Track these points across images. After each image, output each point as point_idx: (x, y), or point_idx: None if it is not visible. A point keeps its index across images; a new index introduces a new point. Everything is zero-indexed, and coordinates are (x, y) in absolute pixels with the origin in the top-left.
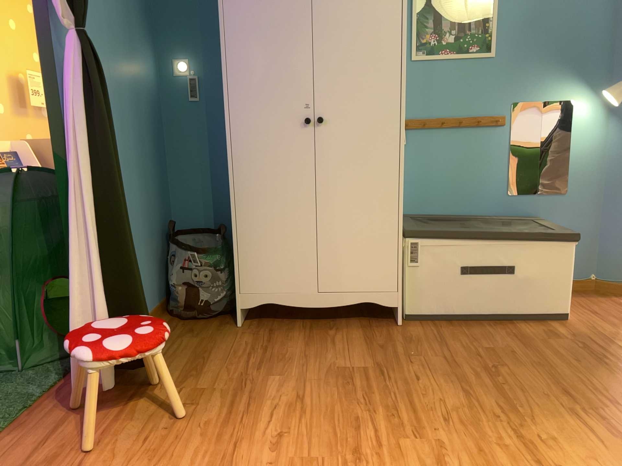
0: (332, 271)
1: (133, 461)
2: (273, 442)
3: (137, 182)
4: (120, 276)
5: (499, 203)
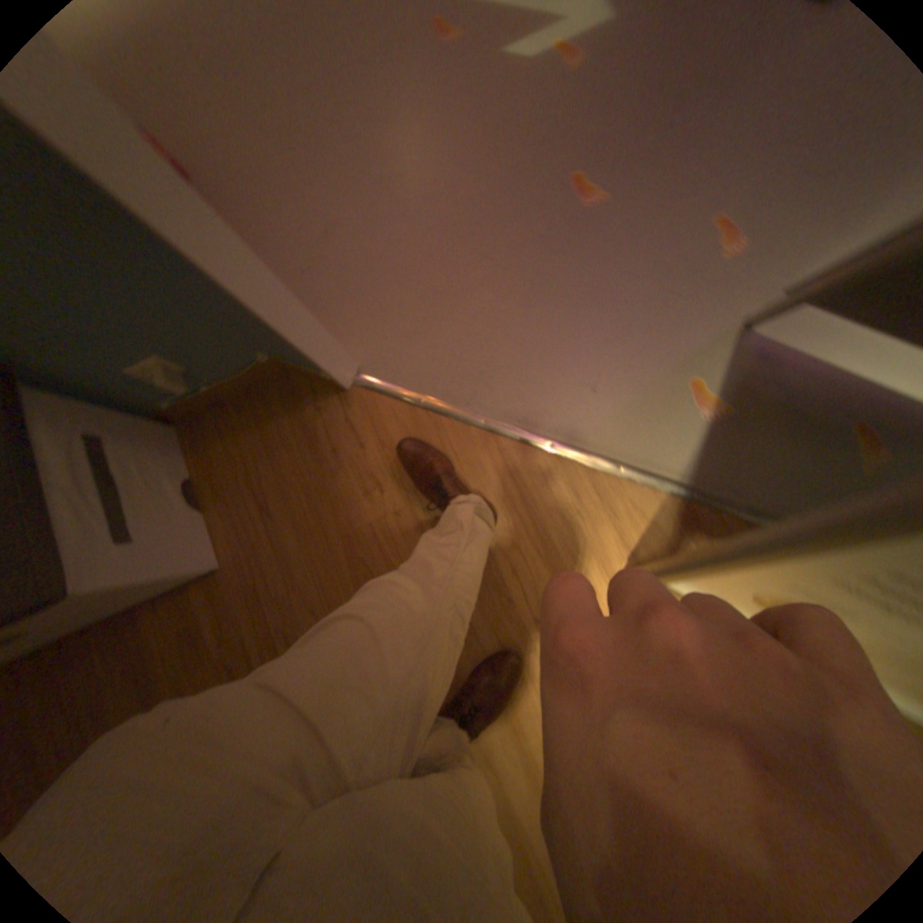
0: None
1: None
2: None
3: None
4: None
5: None
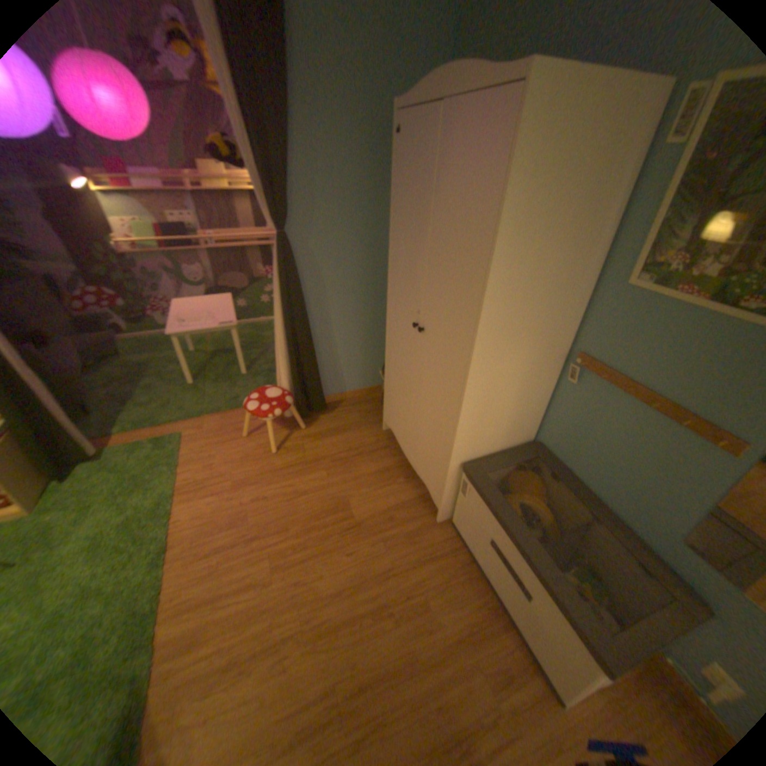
0: (421, 447)
1: (239, 457)
2: (259, 501)
3: (371, 314)
4: (299, 374)
5: (665, 540)
